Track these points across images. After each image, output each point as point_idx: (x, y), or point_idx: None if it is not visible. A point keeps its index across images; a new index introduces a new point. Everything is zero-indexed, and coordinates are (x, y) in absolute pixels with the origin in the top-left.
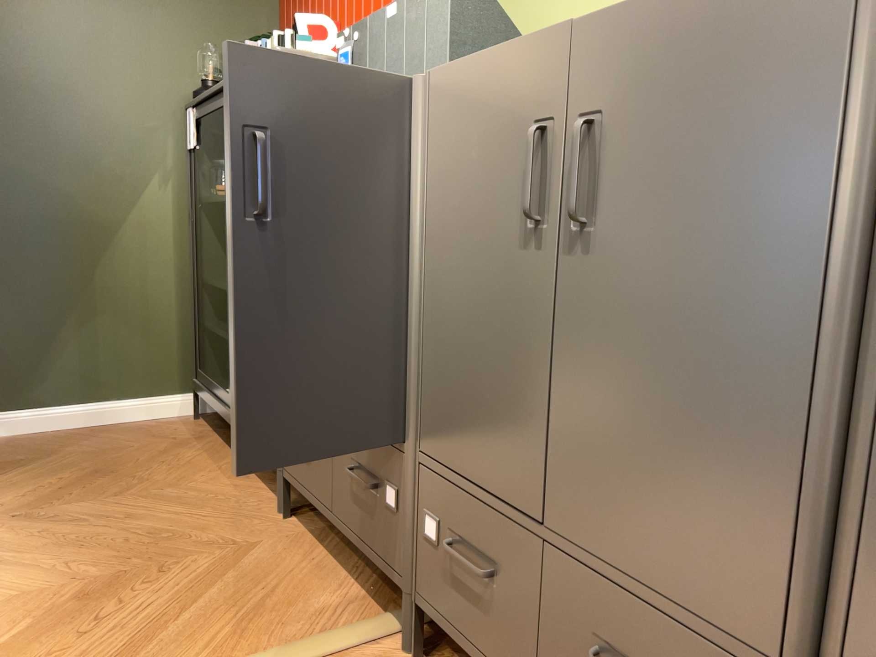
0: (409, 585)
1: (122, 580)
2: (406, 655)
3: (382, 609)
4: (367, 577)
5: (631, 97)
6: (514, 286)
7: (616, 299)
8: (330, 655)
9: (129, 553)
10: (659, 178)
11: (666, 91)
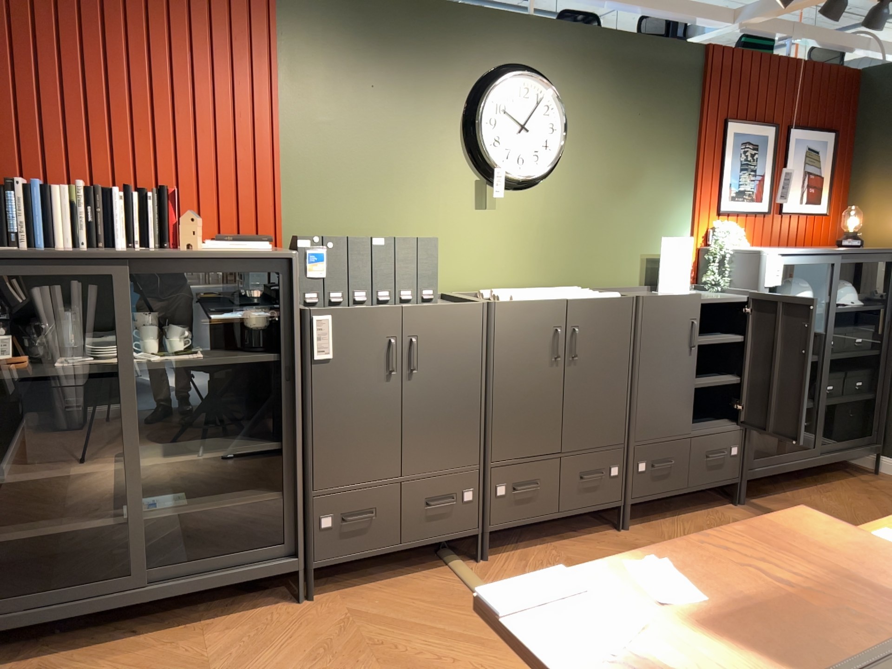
0: (483, 528)
1: (387, 660)
2: (483, 561)
3: (439, 567)
4: (405, 570)
5: (588, 323)
6: (547, 381)
7: (585, 377)
8: (480, 580)
9: (343, 665)
10: (596, 344)
11: (597, 323)
